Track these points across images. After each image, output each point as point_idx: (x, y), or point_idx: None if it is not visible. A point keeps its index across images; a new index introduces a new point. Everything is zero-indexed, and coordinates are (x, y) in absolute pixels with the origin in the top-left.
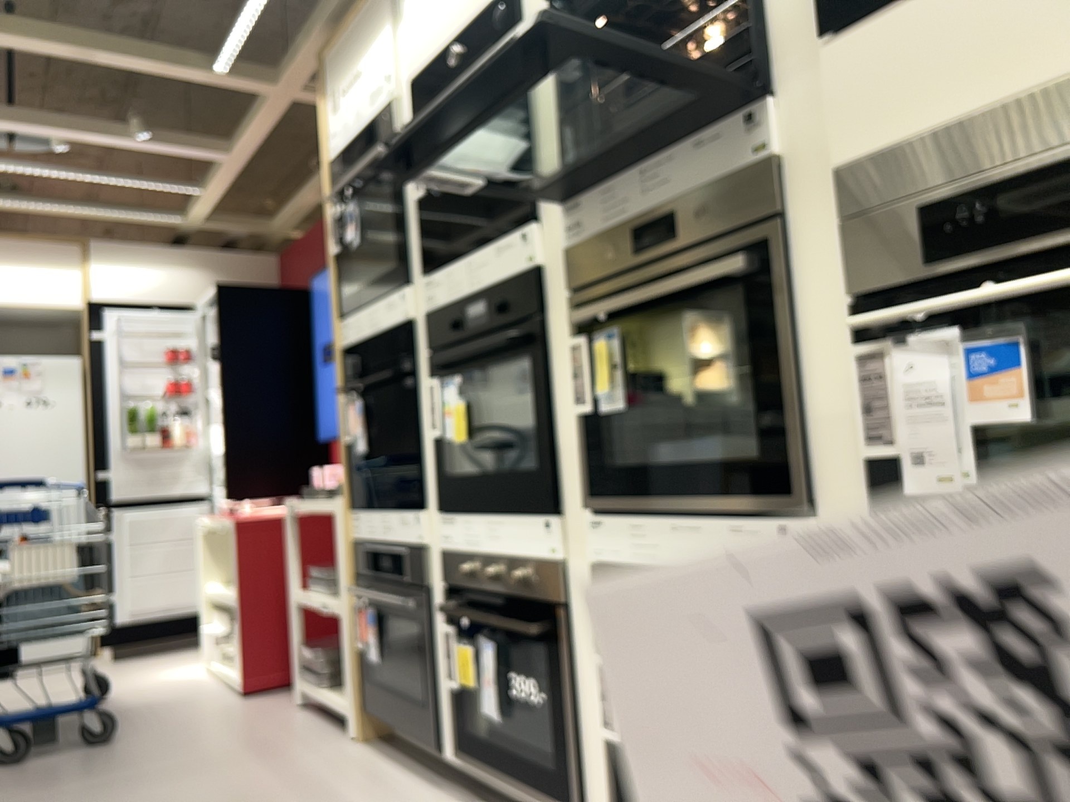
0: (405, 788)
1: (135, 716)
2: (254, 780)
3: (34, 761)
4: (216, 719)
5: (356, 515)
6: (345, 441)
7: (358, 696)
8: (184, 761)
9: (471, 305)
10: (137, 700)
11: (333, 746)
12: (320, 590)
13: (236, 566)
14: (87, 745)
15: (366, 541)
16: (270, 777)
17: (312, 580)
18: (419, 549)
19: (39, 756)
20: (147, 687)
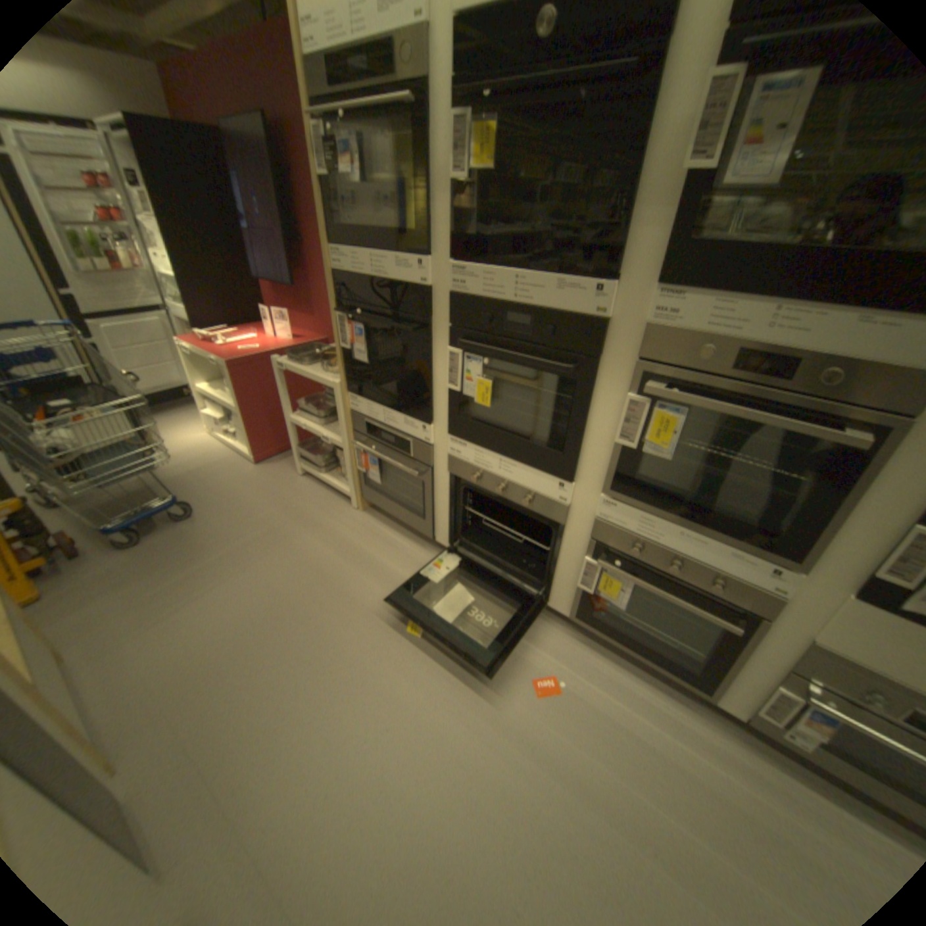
0: (412, 553)
1: (190, 488)
2: (316, 551)
3: (145, 540)
4: (252, 491)
5: (355, 399)
6: (341, 347)
7: (359, 492)
8: (258, 536)
9: (513, 314)
10: (179, 470)
11: (347, 516)
12: (309, 418)
13: (226, 386)
14: (175, 522)
15: (367, 418)
16: (325, 547)
17: (302, 413)
18: (421, 442)
19: (145, 535)
20: (177, 454)
